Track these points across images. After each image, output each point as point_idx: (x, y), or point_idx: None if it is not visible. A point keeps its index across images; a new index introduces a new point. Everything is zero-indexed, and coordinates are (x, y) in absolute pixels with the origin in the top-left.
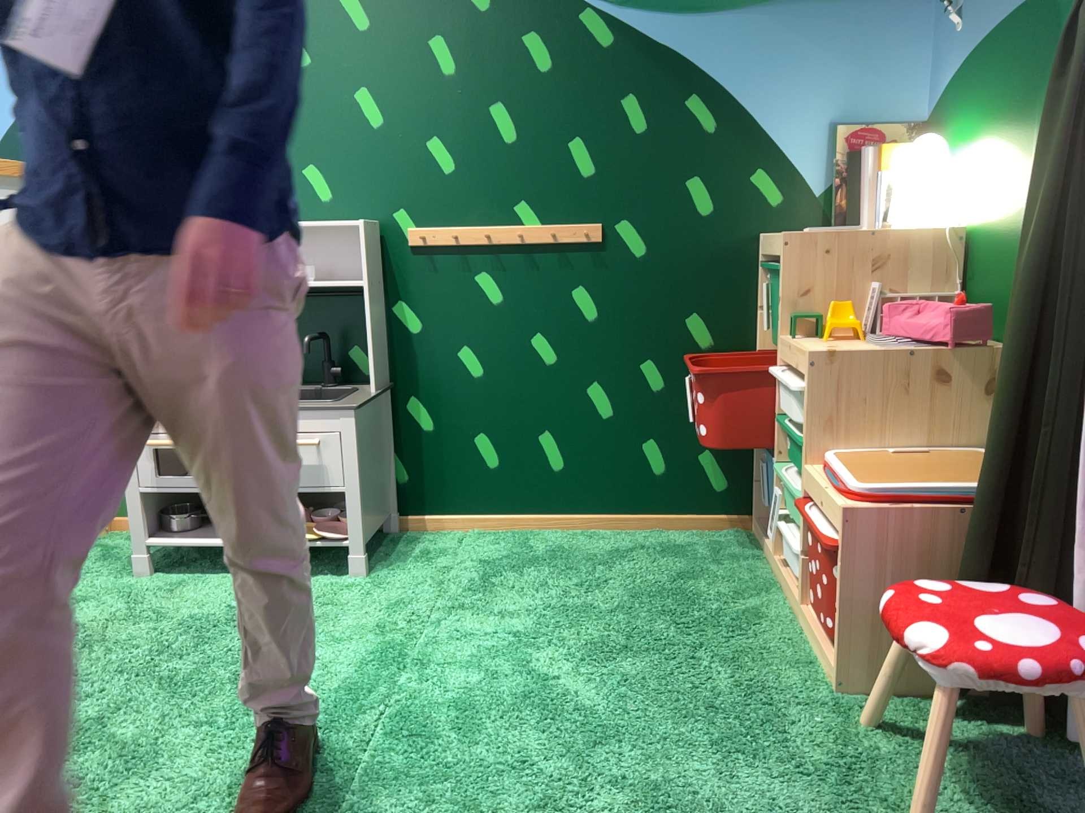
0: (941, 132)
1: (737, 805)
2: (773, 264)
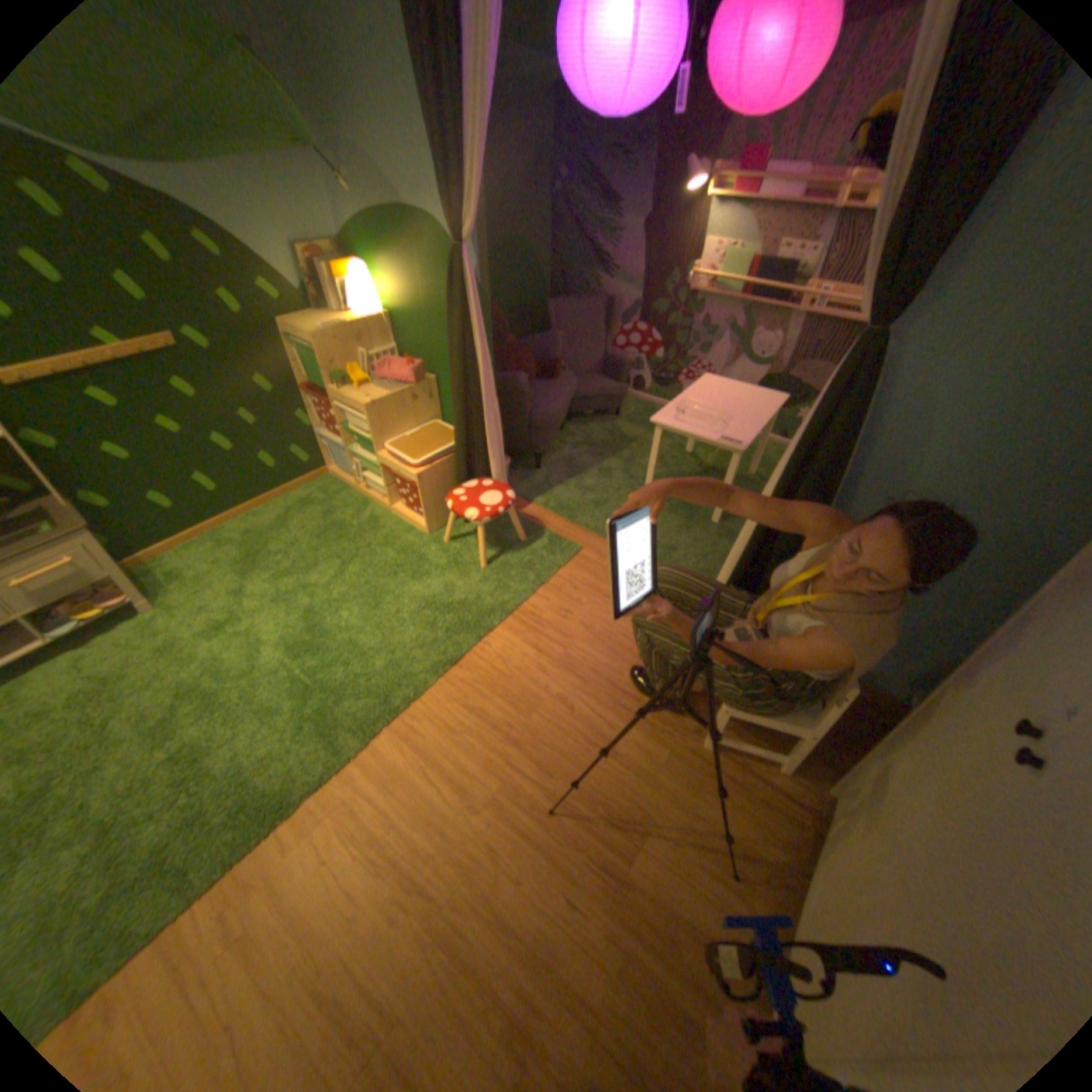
0: (353, 250)
1: (433, 593)
2: (291, 337)
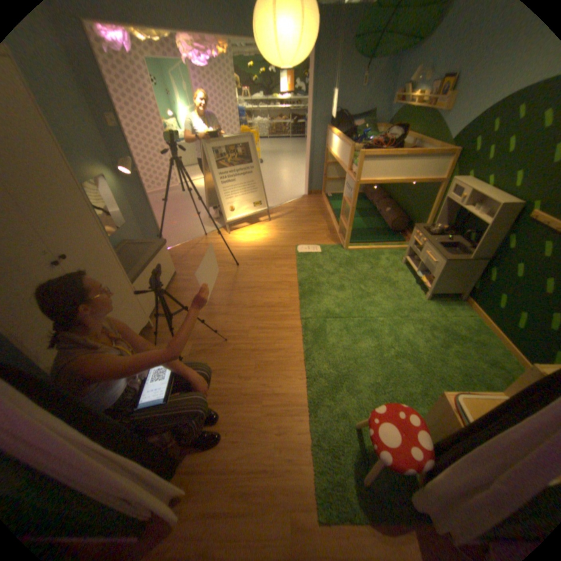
0: None
1: (356, 385)
2: None
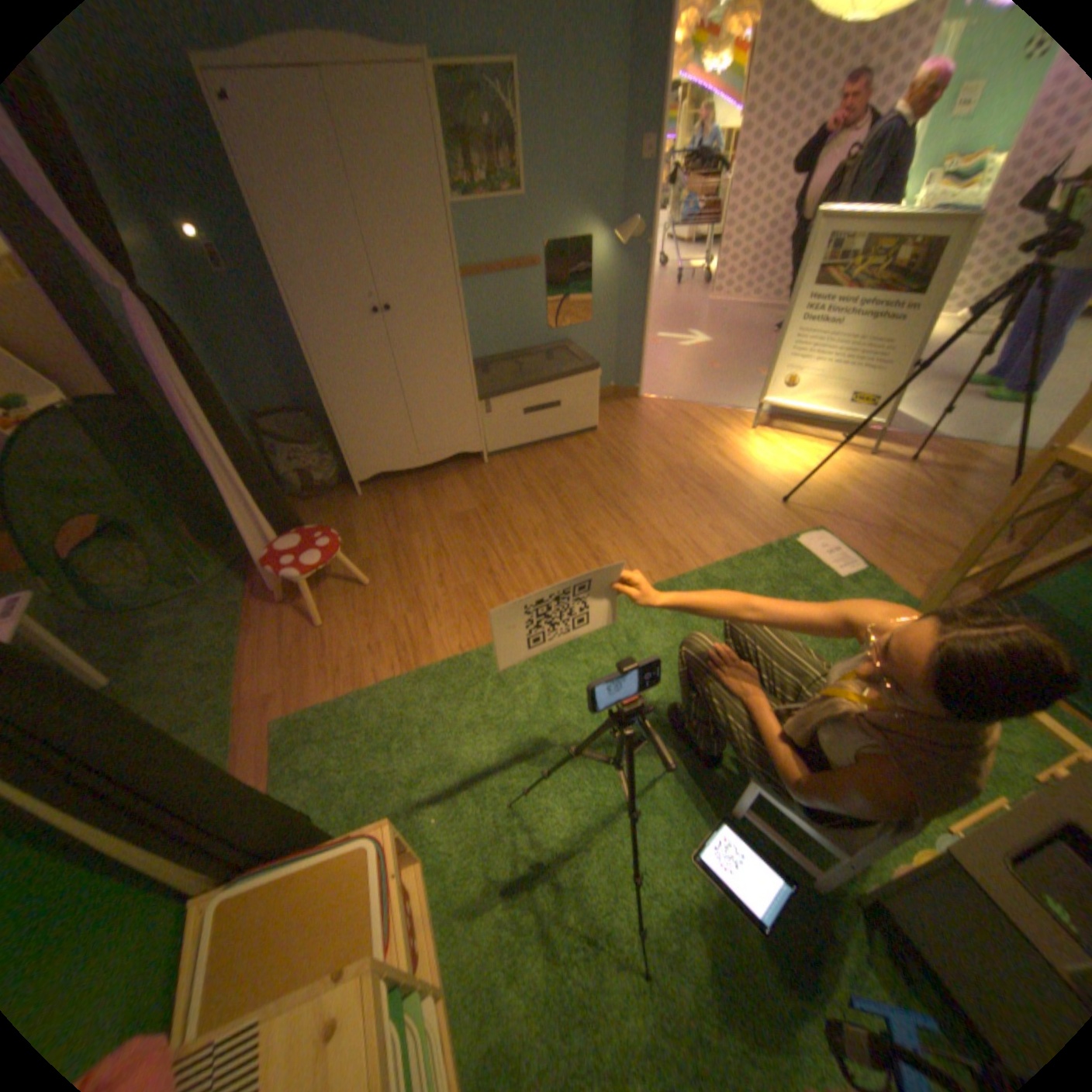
0: None
1: (470, 735)
2: None
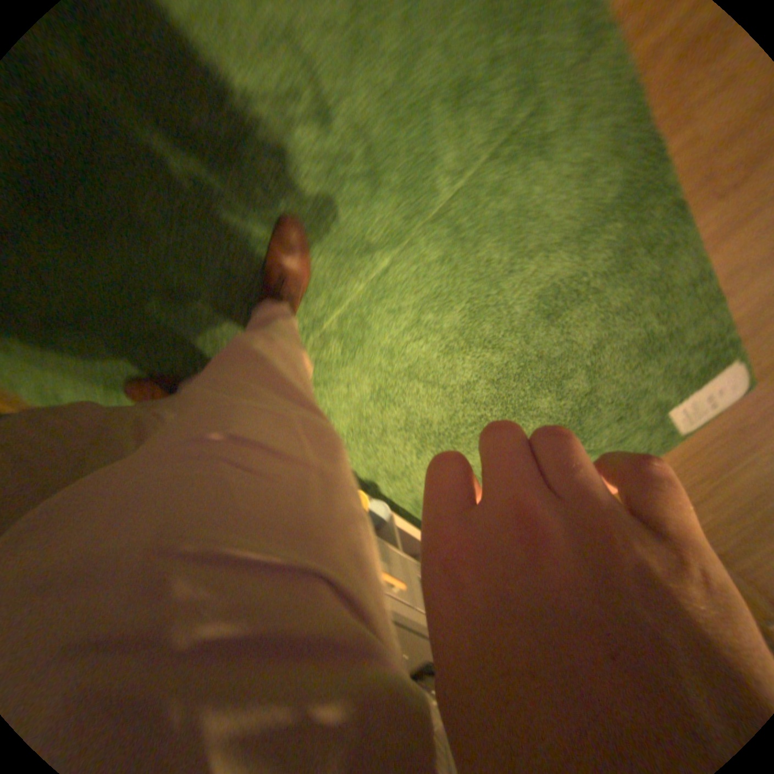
0: None
1: None
2: None
